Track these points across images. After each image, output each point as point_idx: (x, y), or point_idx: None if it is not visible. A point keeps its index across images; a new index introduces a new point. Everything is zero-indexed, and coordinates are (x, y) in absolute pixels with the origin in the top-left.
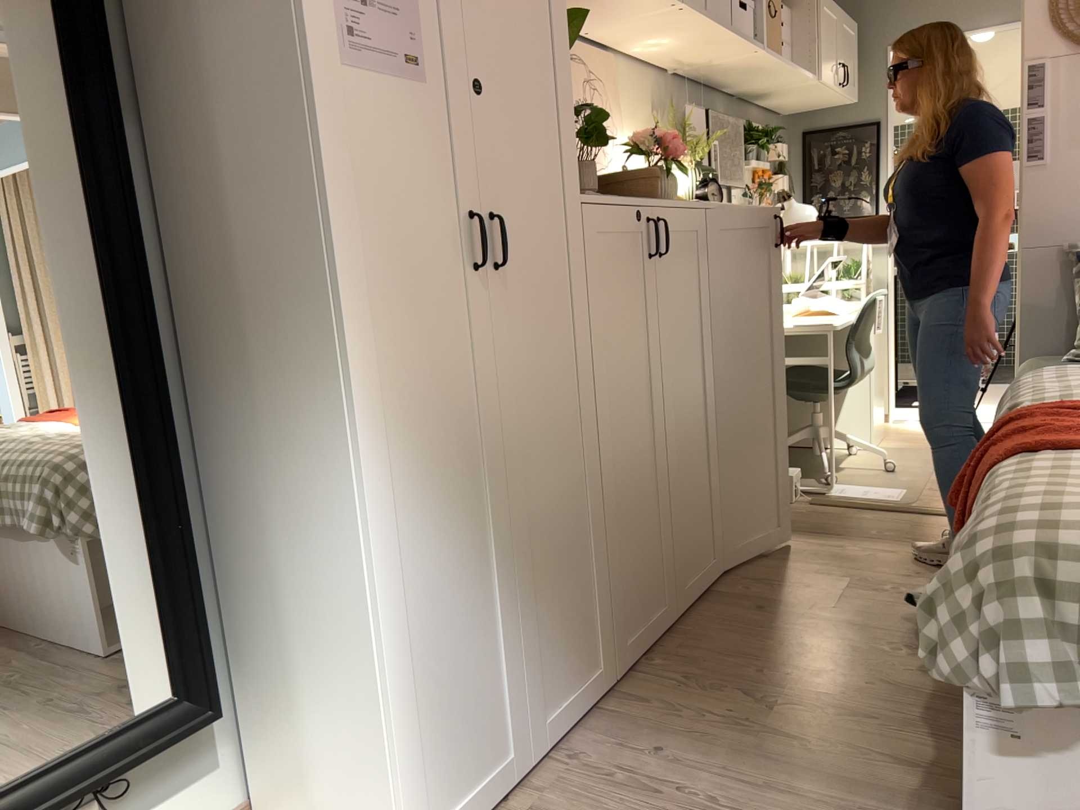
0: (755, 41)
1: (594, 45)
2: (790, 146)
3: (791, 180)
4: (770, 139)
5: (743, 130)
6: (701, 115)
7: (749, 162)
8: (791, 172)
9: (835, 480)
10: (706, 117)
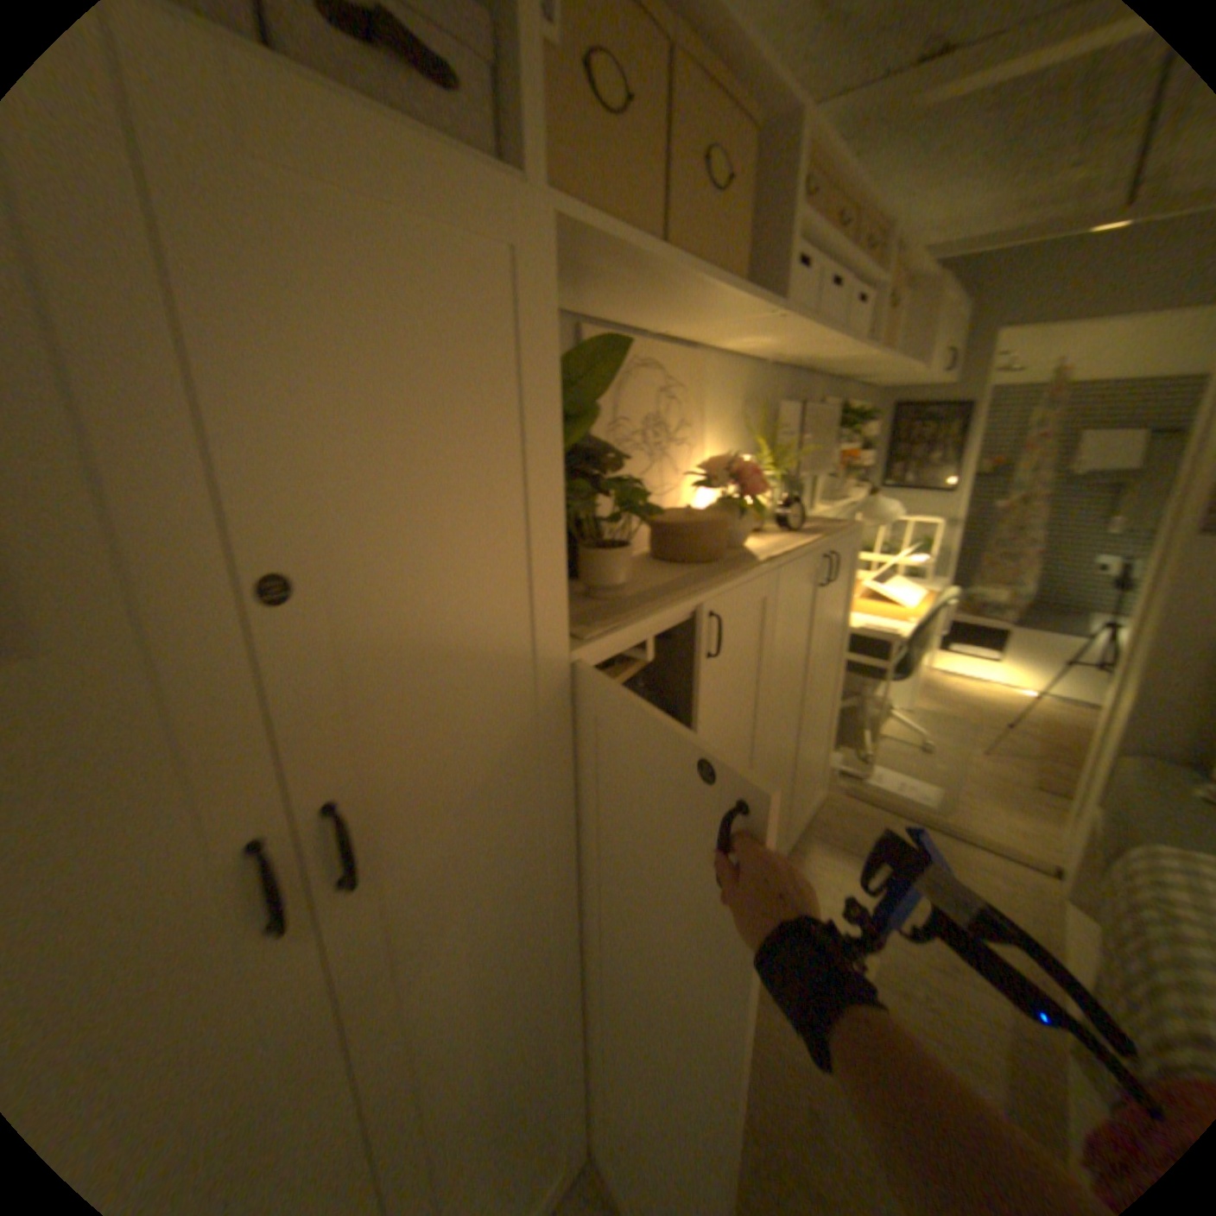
0: (872, 341)
1: (680, 342)
2: (882, 415)
3: (877, 448)
4: (866, 413)
5: (840, 410)
6: (798, 402)
7: (841, 440)
8: (878, 440)
9: (874, 771)
10: (804, 402)
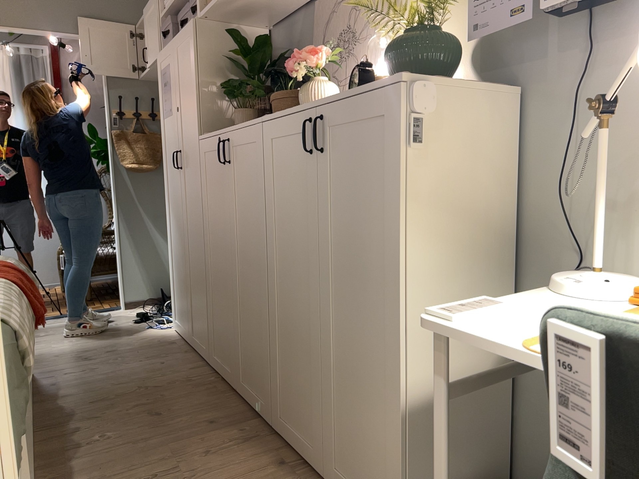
0: None
1: None
2: None
3: None
4: None
5: None
6: None
7: None
8: None
9: None
10: None
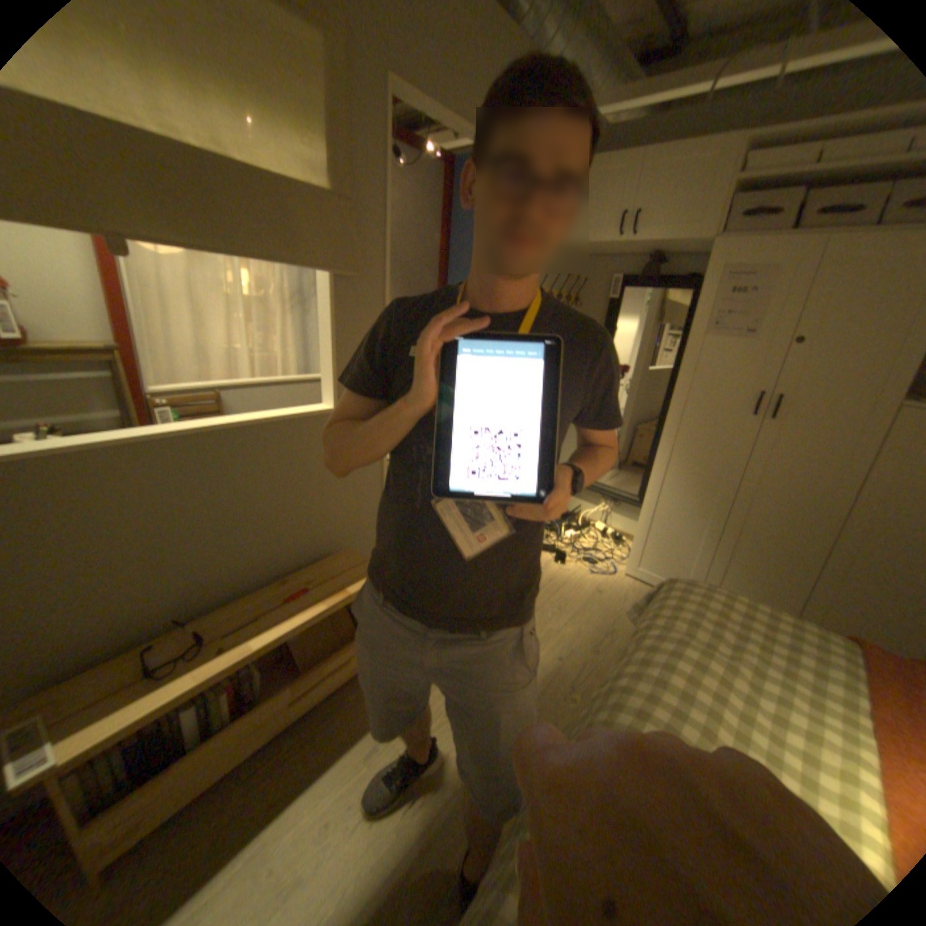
0: None
1: None
2: None
3: None
4: None
5: None
6: None
7: None
8: None
9: None
10: None
